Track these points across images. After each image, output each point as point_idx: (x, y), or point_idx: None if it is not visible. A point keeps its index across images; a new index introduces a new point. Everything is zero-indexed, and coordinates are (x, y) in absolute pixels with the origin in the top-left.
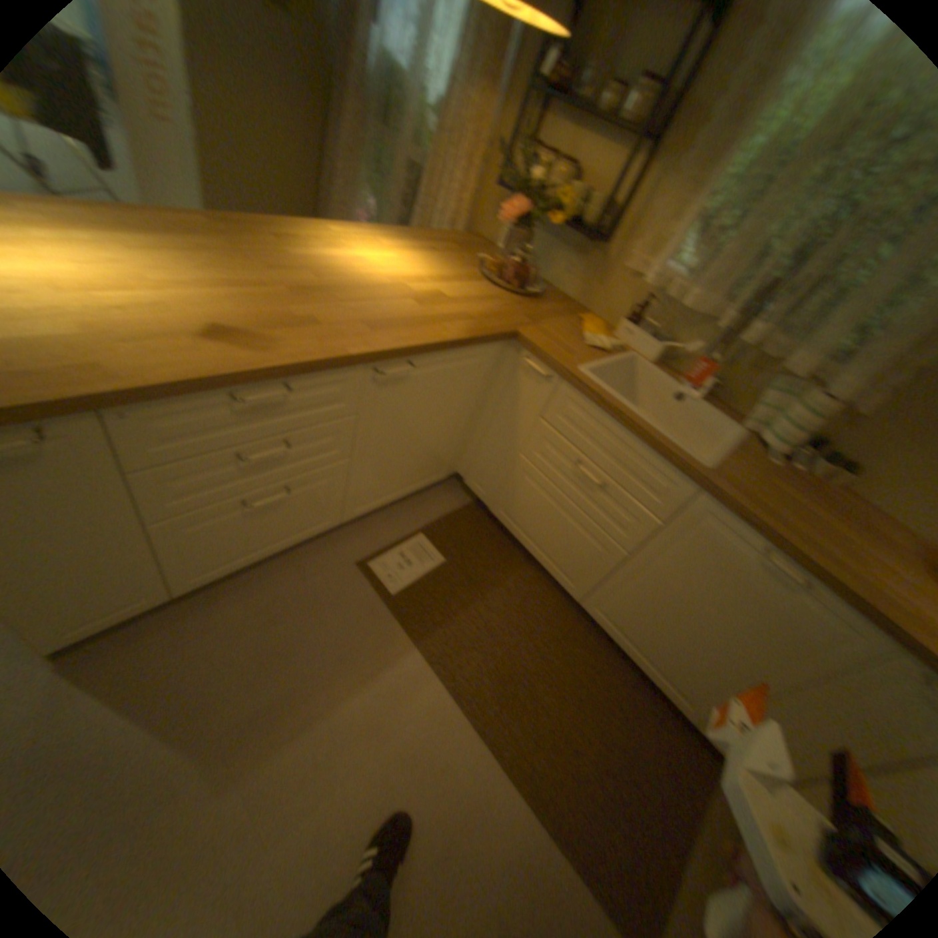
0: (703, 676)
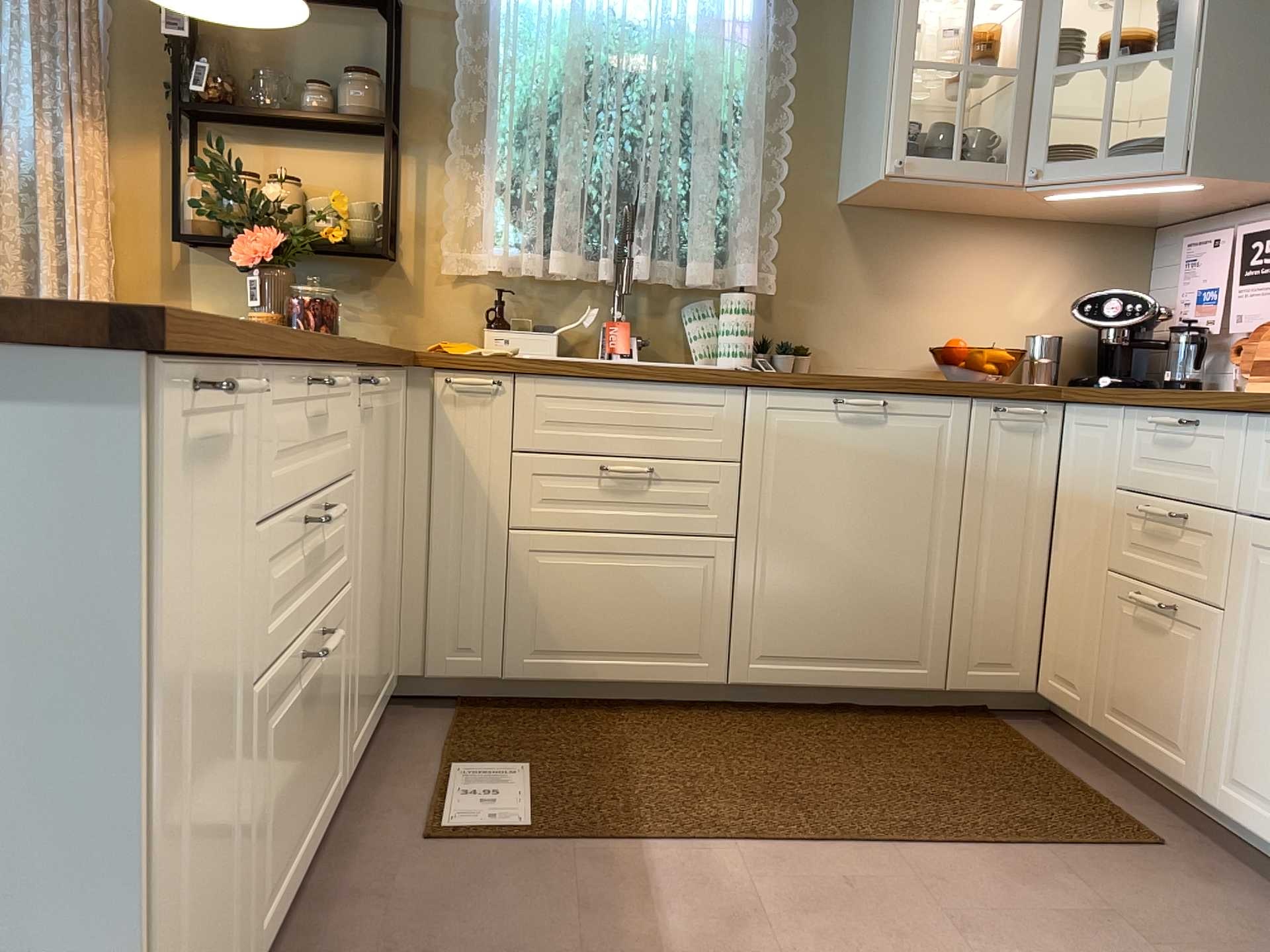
0: (898, 607)
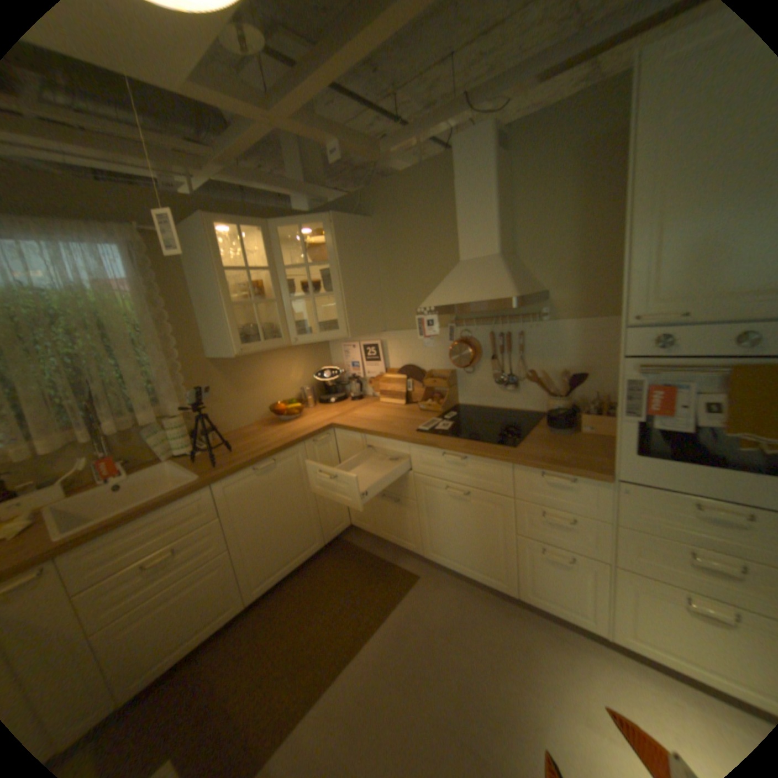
0: (300, 530)
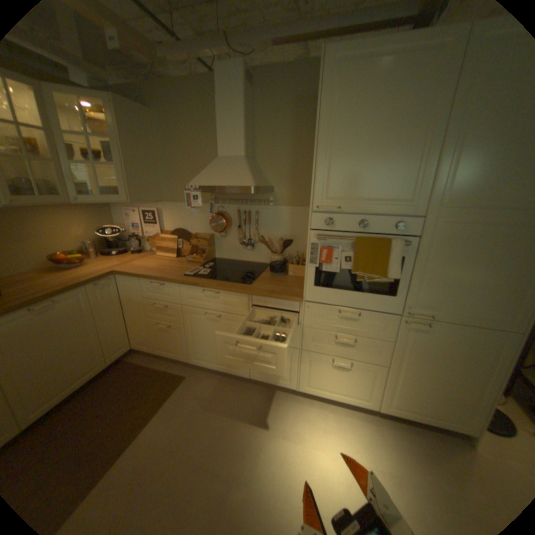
0: (82, 358)
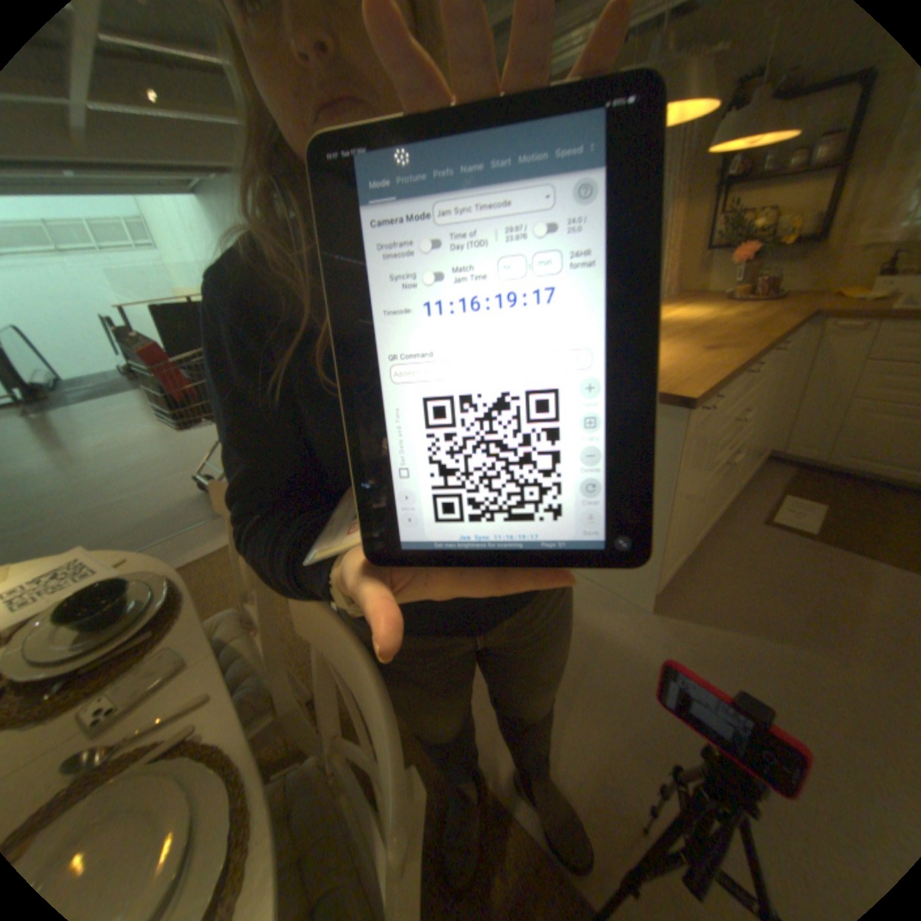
0: None
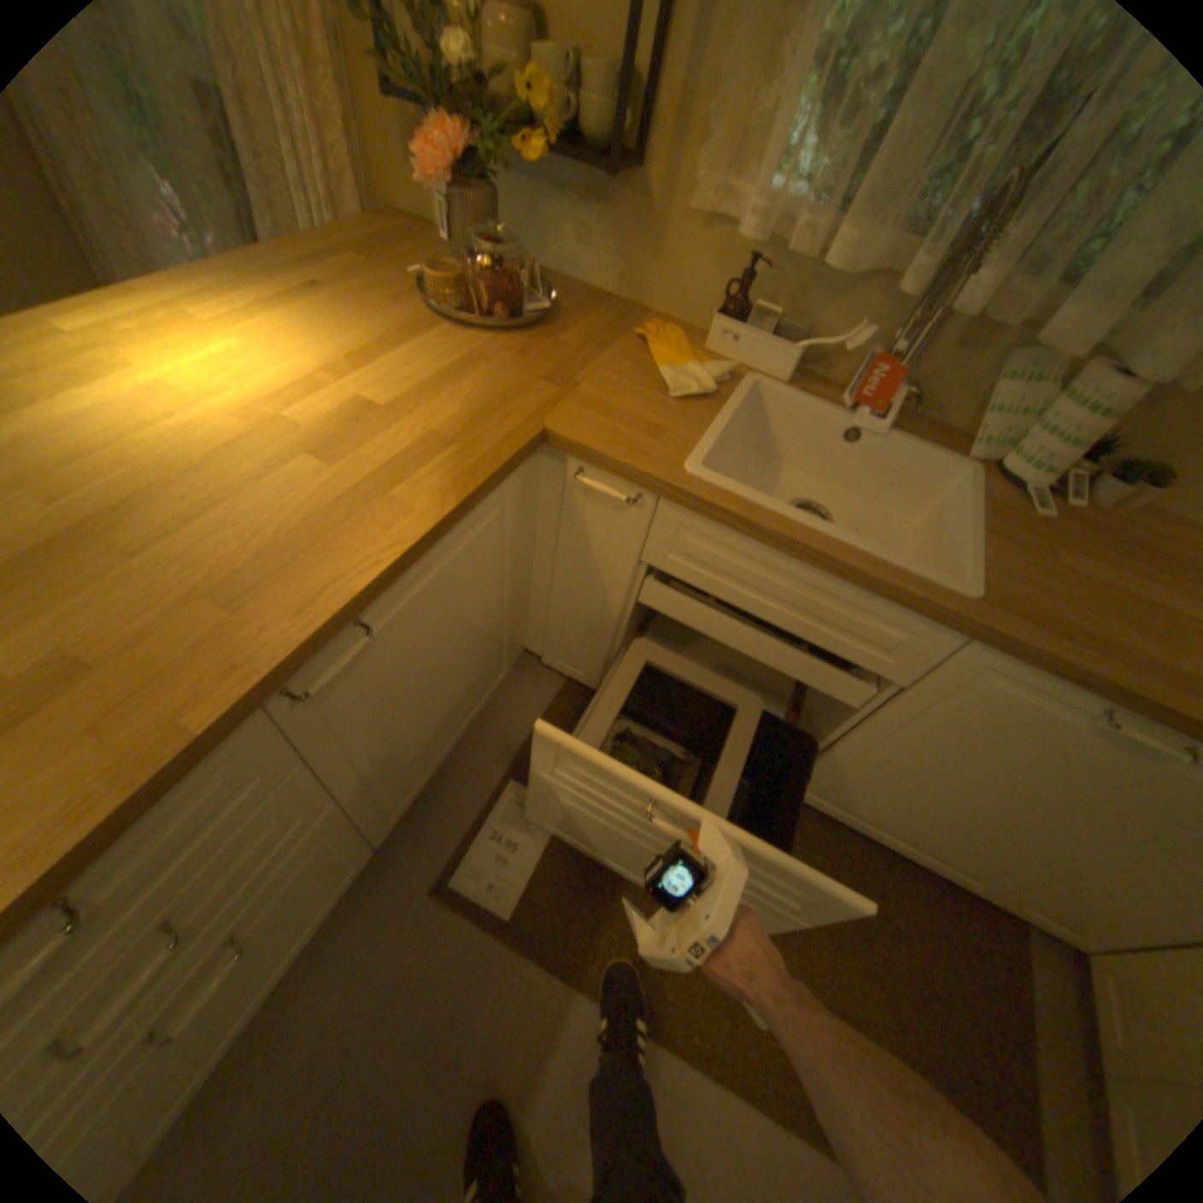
0: (995, 854)
